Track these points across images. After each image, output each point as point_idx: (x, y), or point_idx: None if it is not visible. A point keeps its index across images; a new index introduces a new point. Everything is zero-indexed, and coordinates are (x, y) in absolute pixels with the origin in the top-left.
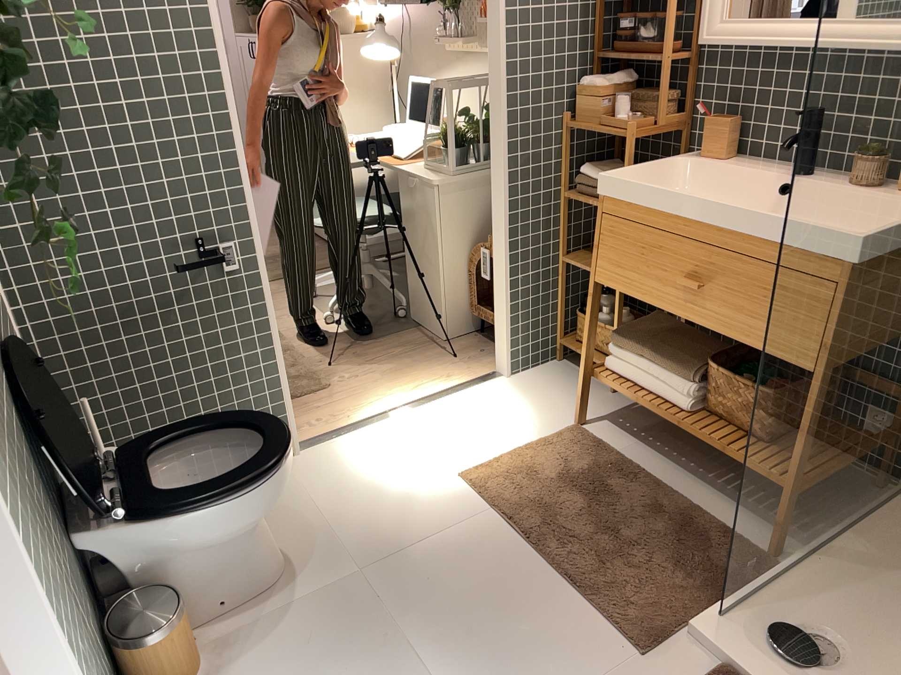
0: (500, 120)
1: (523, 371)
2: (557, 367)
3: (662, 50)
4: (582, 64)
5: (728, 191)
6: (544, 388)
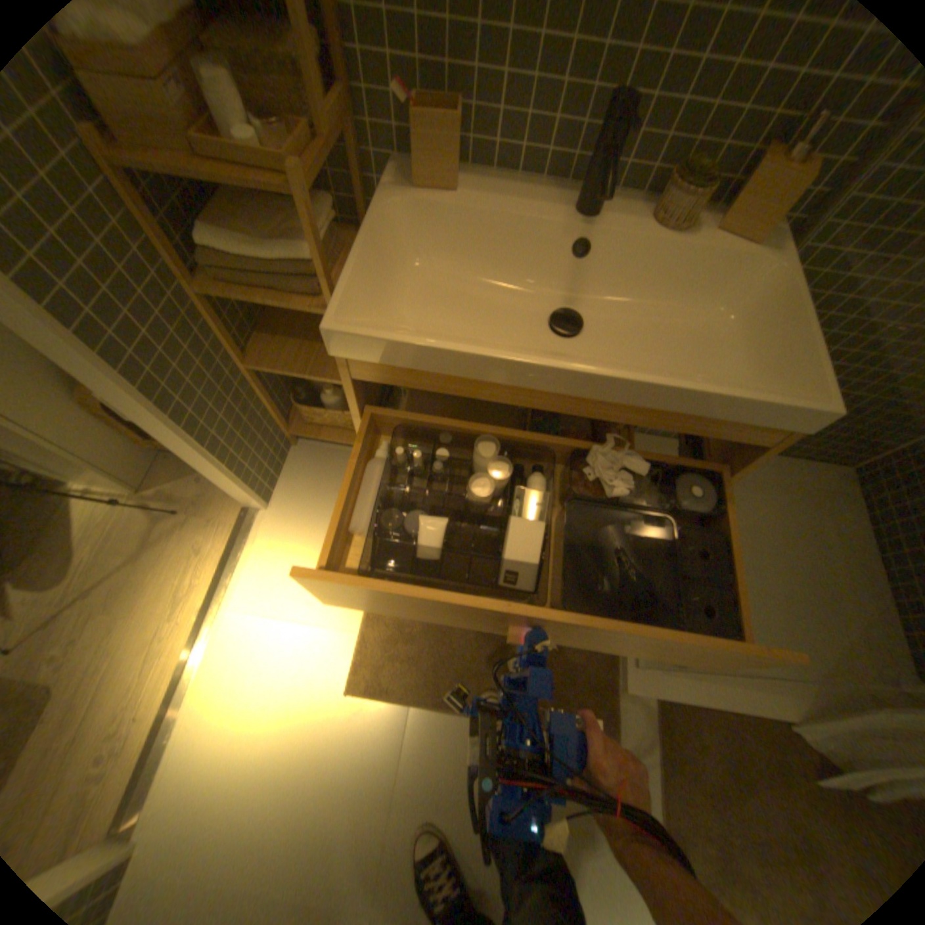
0: None
1: (270, 489)
2: (297, 456)
3: None
4: None
5: (481, 244)
6: (312, 499)
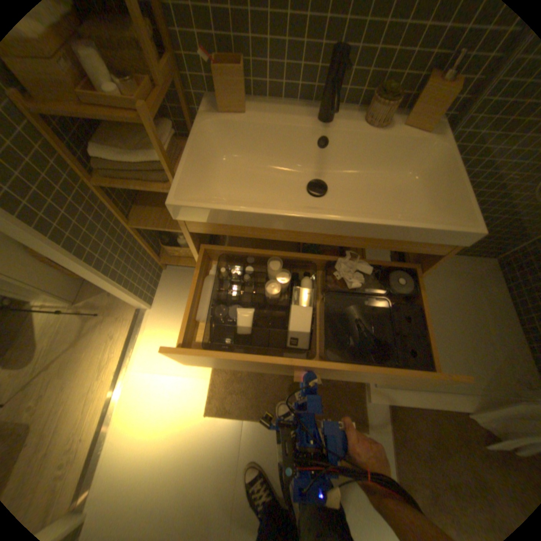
0: None
1: (152, 297)
2: (167, 276)
3: None
4: None
5: (262, 144)
6: (177, 301)
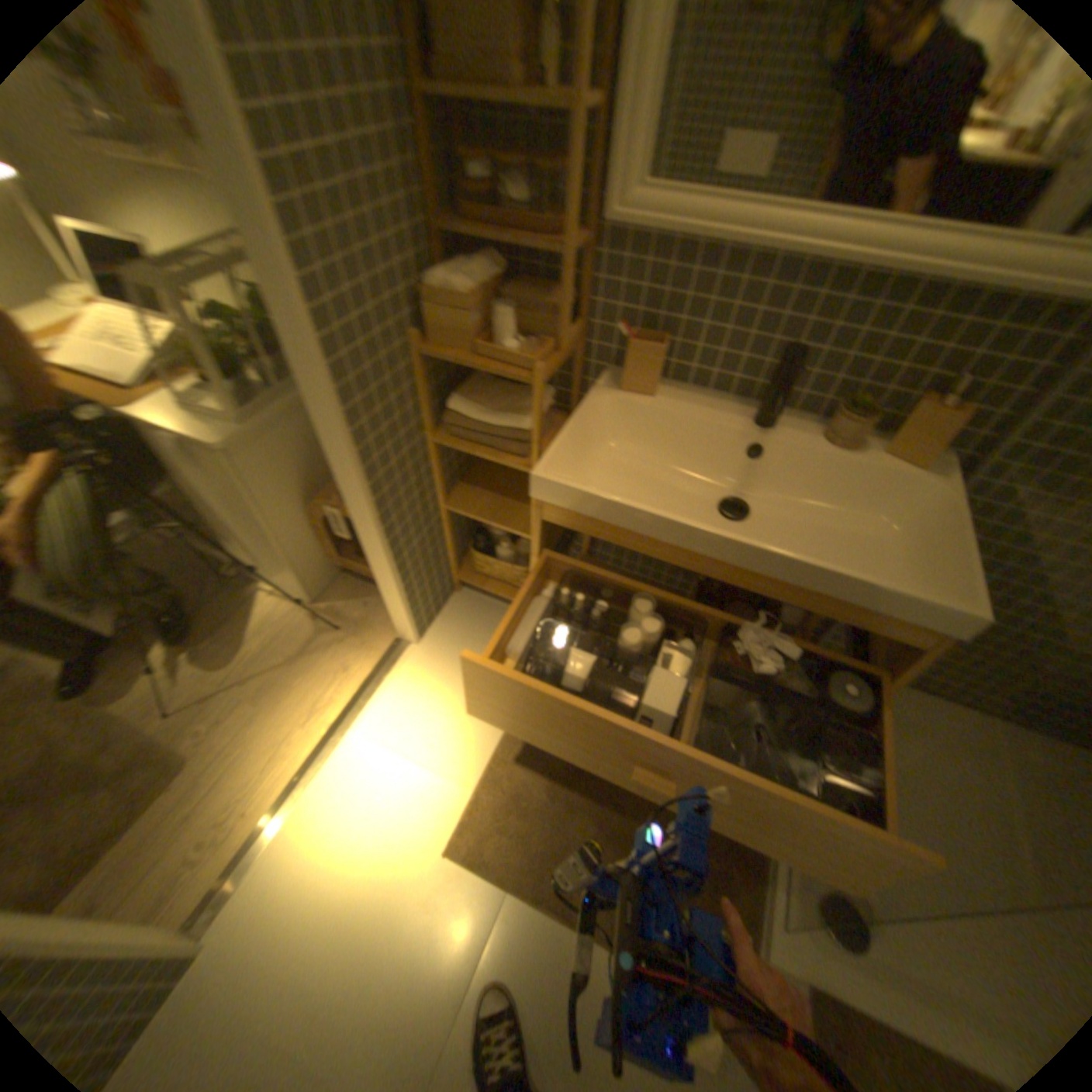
0: (308, 376)
1: (424, 626)
2: (456, 602)
3: (560, 228)
4: (406, 234)
5: (666, 436)
6: (459, 645)
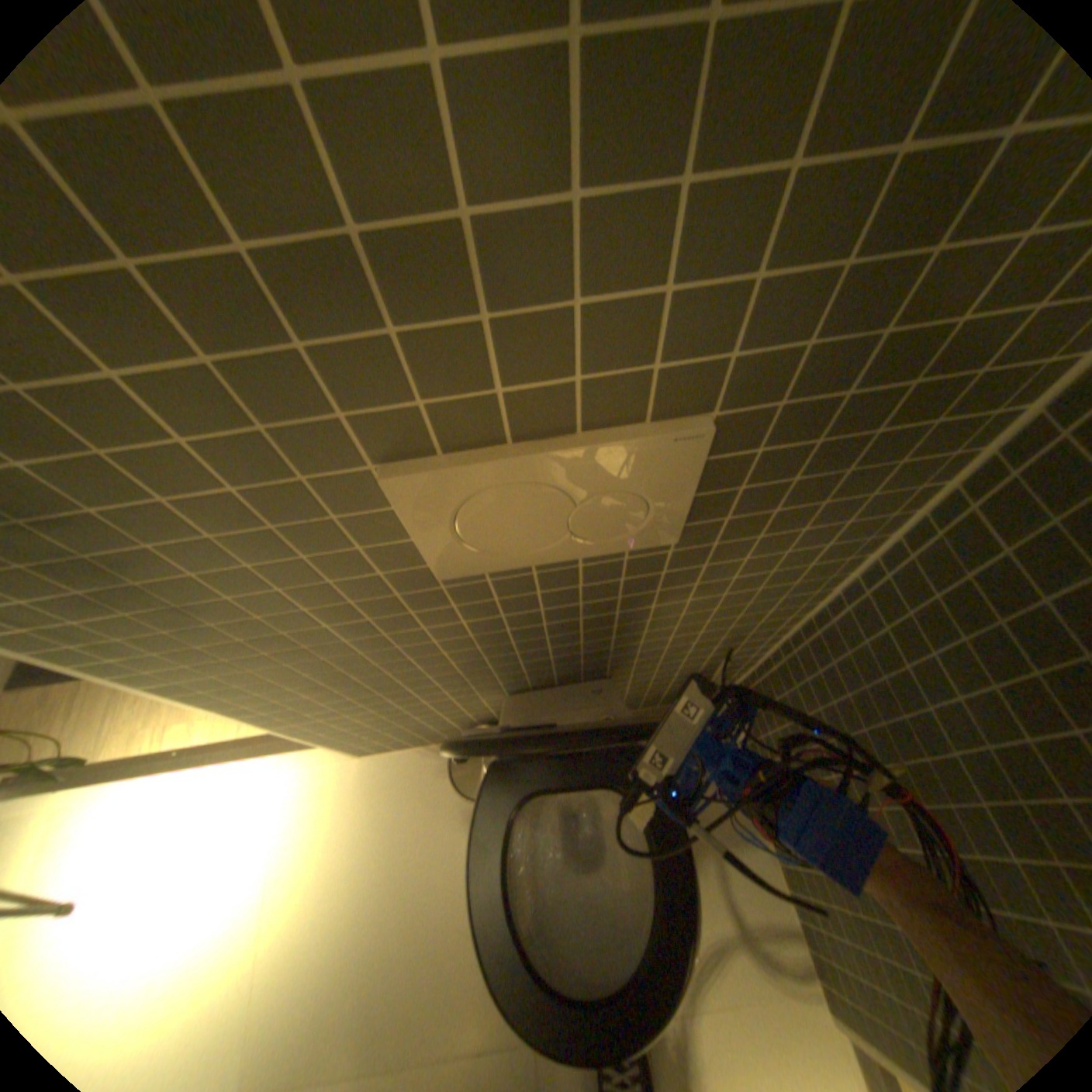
0: None
1: None
2: None
3: None
4: None
5: None
6: None
